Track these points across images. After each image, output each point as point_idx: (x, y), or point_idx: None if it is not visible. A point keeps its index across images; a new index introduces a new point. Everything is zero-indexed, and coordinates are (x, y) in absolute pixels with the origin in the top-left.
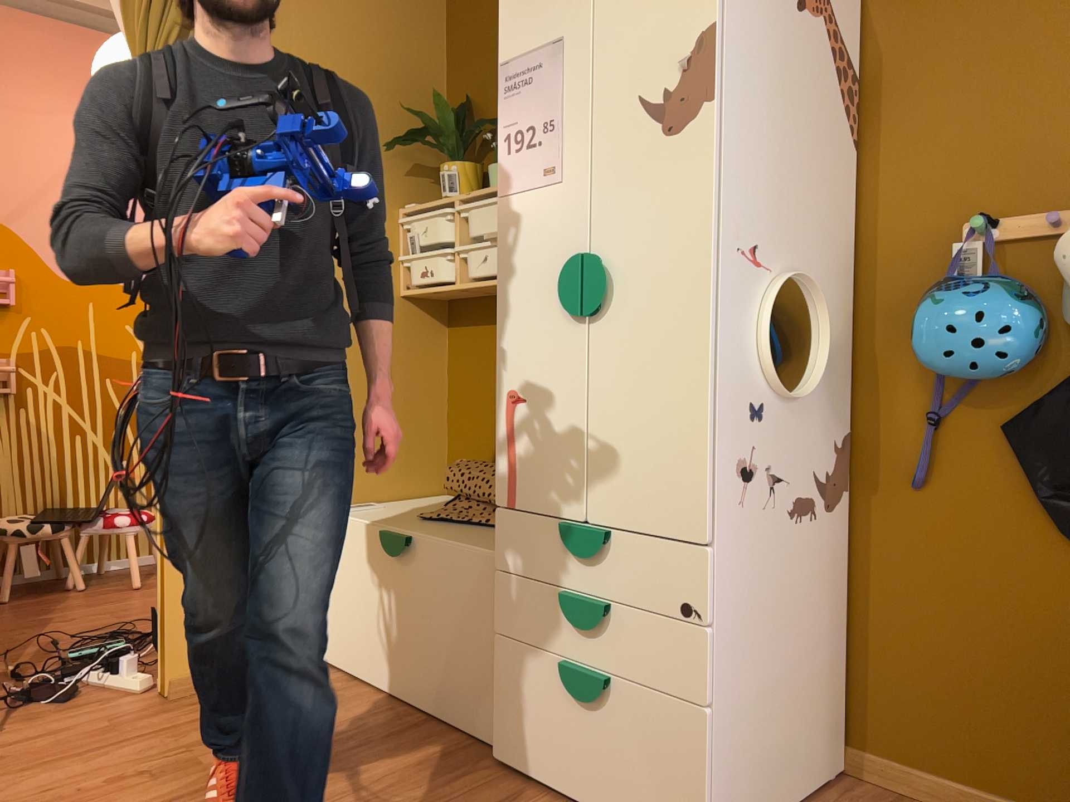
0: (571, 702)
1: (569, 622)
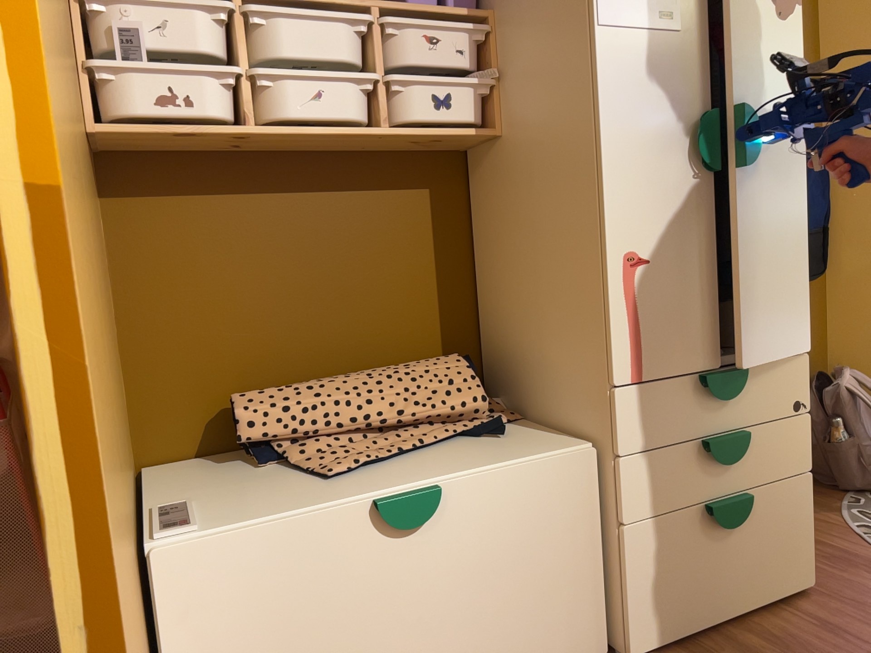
0: (715, 536)
1: (721, 463)
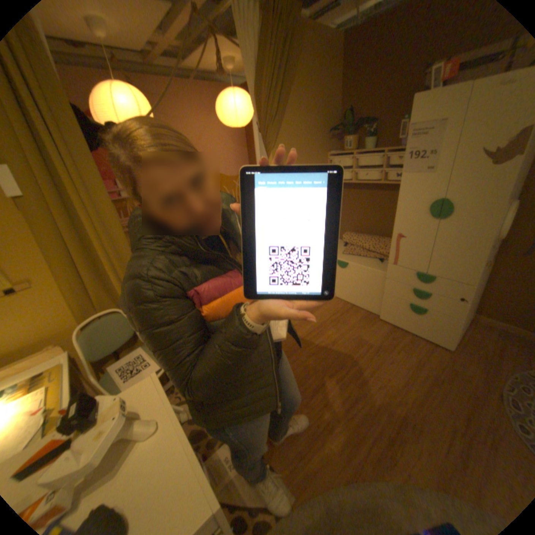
0: (412, 311)
1: (416, 295)
